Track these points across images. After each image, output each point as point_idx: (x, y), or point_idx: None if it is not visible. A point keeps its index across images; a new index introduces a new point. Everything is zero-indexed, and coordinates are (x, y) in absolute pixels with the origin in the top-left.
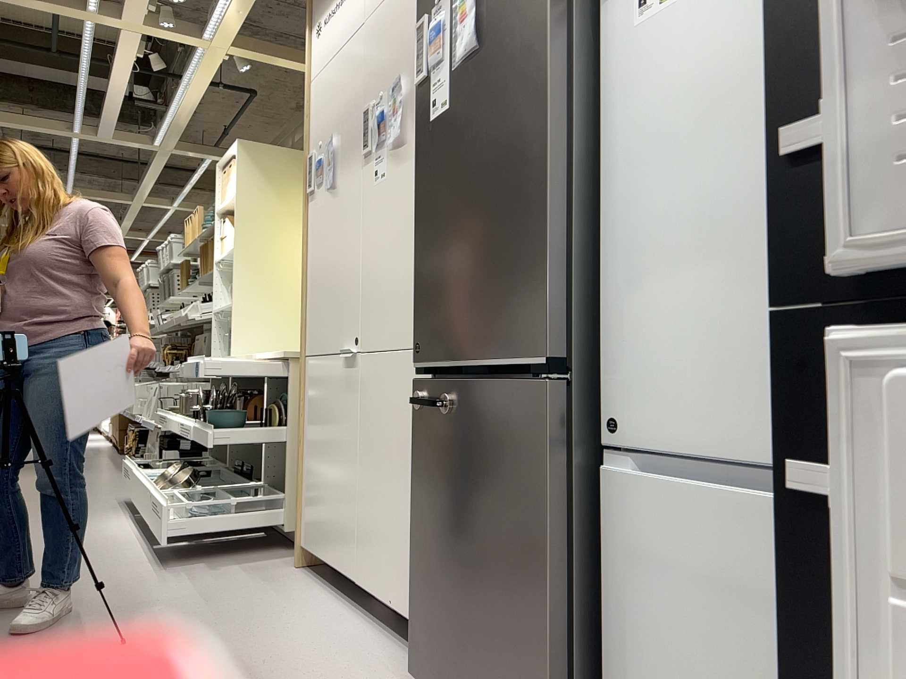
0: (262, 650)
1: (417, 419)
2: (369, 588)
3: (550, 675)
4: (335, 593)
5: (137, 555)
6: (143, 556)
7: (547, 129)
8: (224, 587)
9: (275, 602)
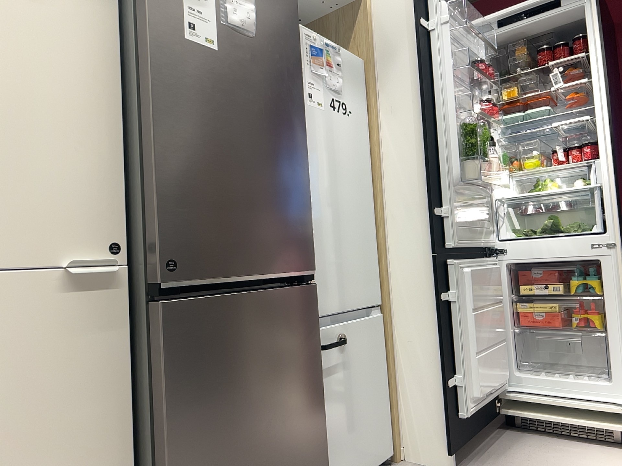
0: None
1: (171, 343)
2: None
3: (319, 458)
4: None
5: None
6: None
7: (305, 136)
8: None
9: None
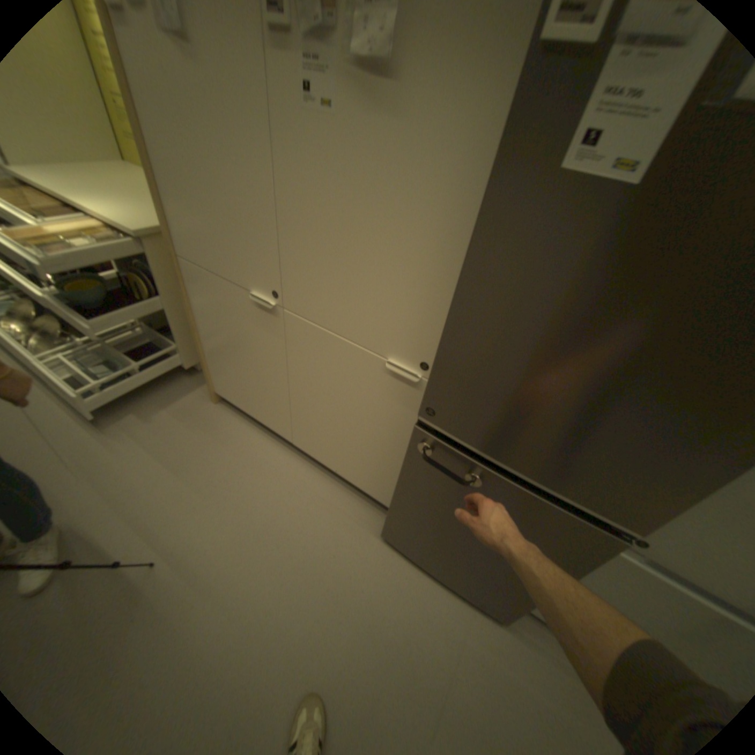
0: (264, 527)
1: (417, 450)
2: (309, 452)
3: (526, 603)
4: (265, 432)
5: (56, 414)
6: (65, 416)
7: None
8: (176, 447)
9: (231, 458)
